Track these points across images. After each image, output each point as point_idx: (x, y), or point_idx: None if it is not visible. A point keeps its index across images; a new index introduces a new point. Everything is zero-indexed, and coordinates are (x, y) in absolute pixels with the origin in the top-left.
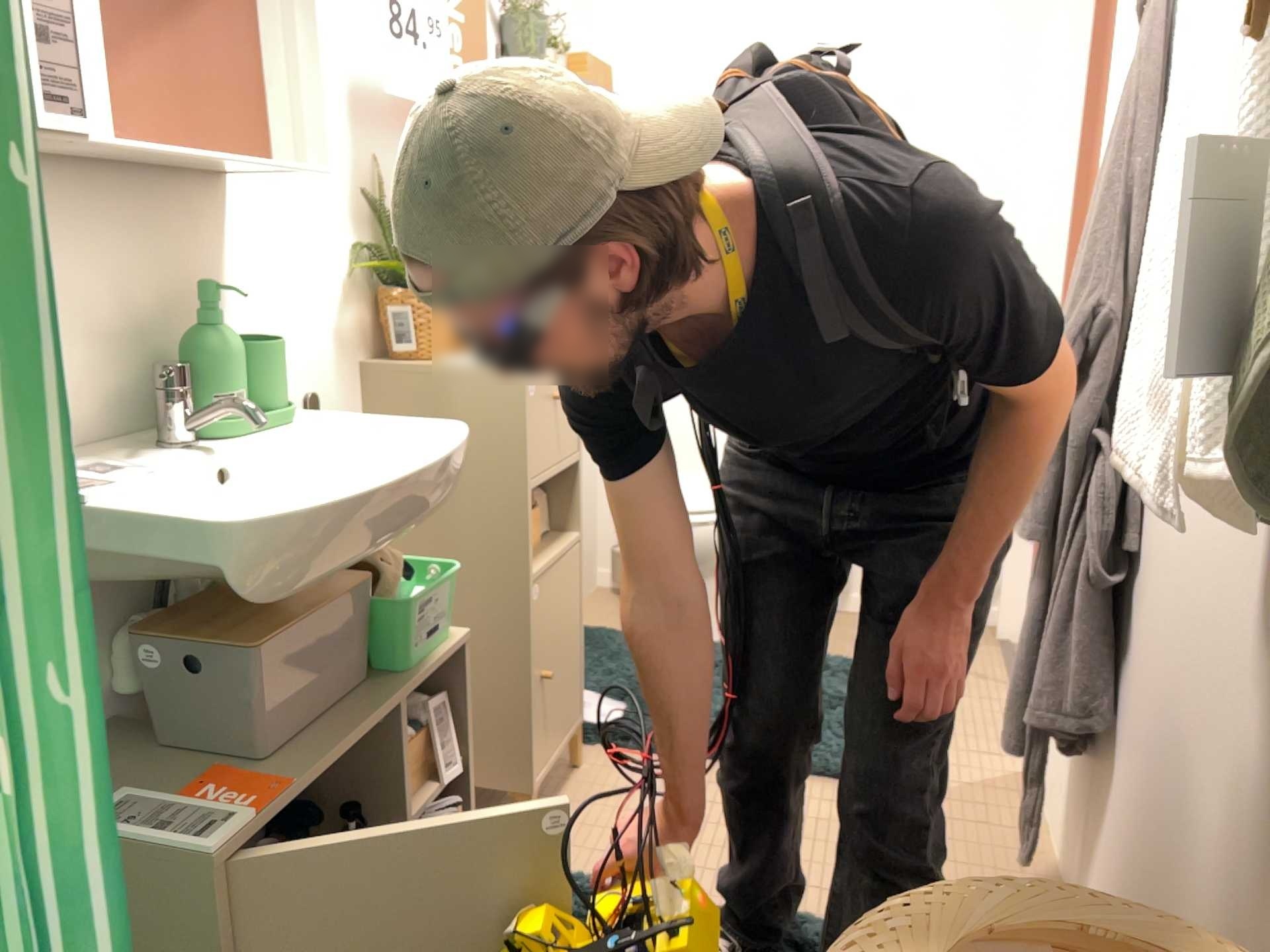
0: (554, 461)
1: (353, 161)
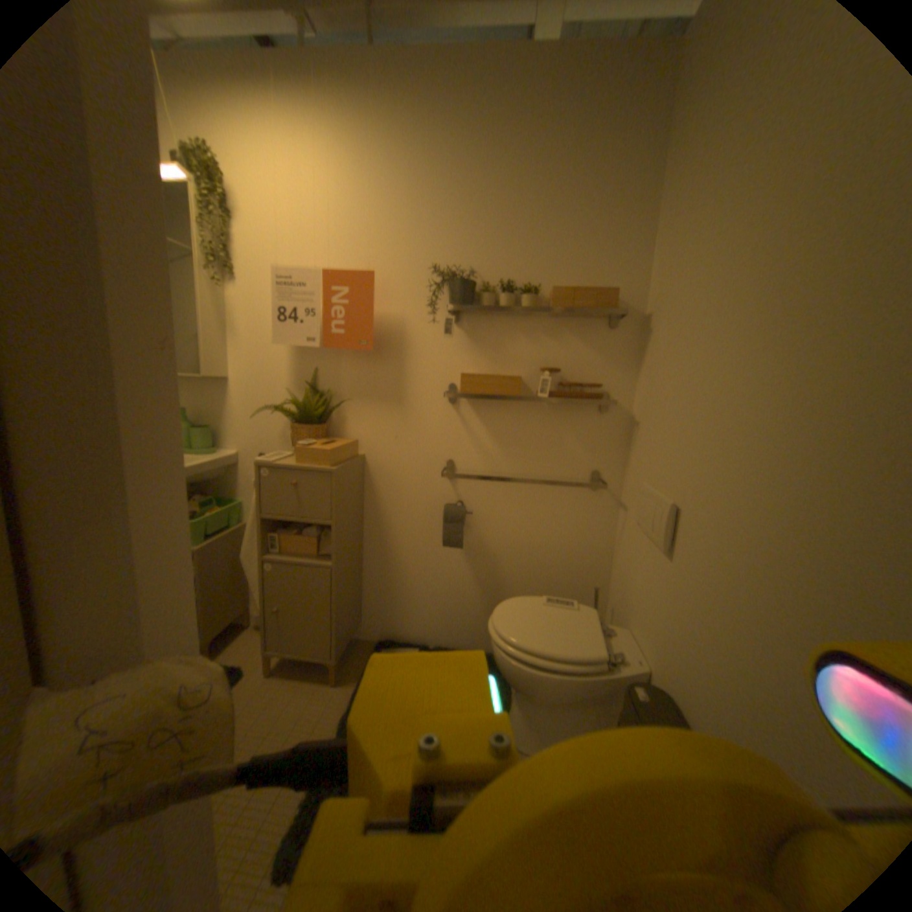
0: (293, 513)
1: (299, 368)
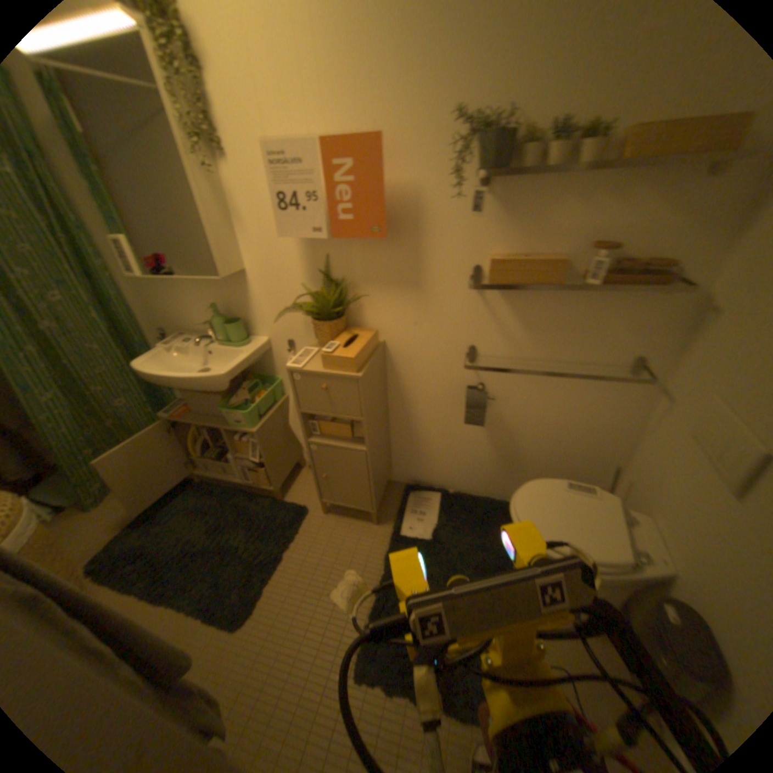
0: (326, 411)
1: (309, 258)
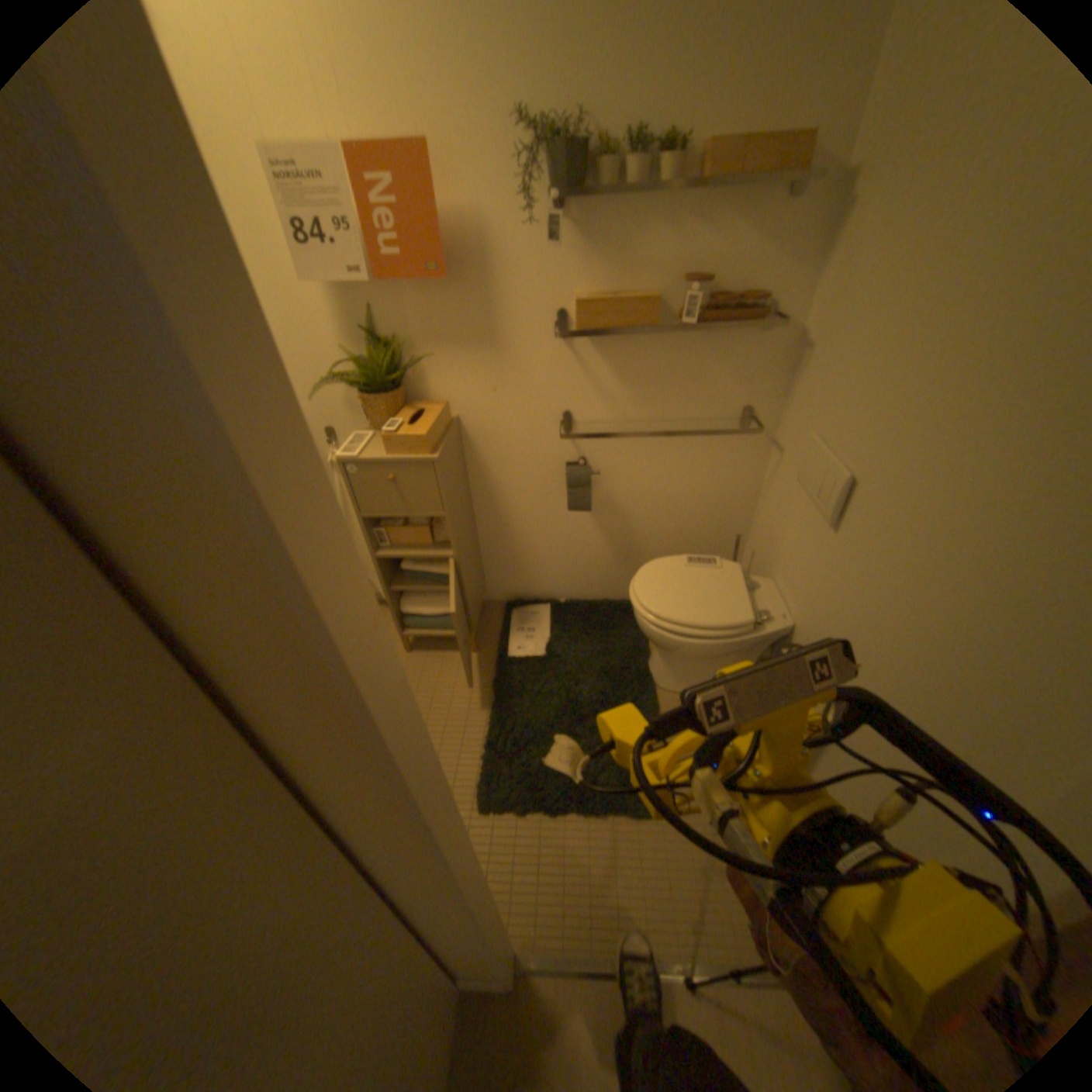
0: (397, 511)
1: (344, 310)
